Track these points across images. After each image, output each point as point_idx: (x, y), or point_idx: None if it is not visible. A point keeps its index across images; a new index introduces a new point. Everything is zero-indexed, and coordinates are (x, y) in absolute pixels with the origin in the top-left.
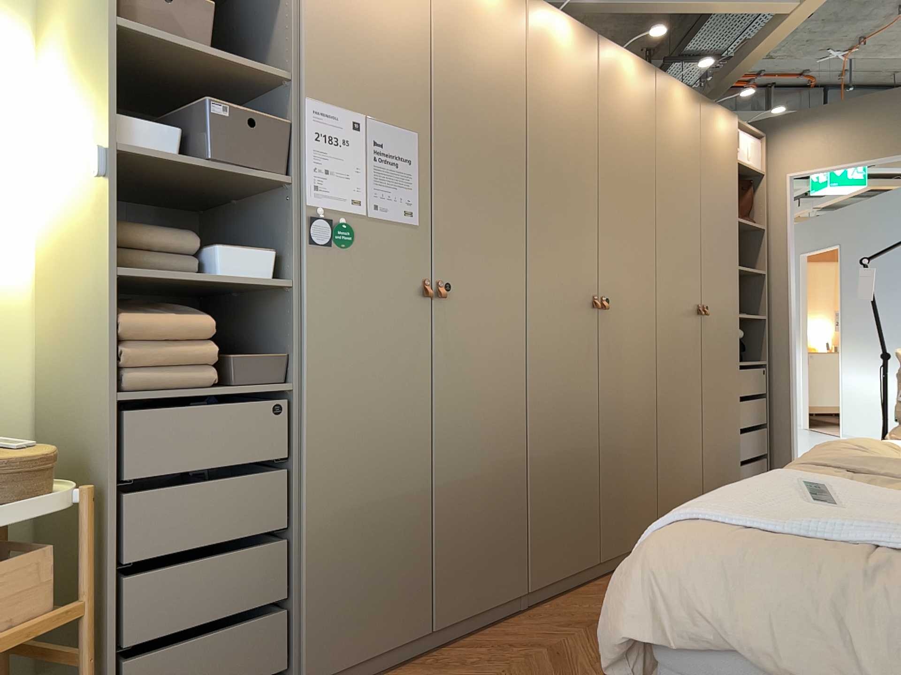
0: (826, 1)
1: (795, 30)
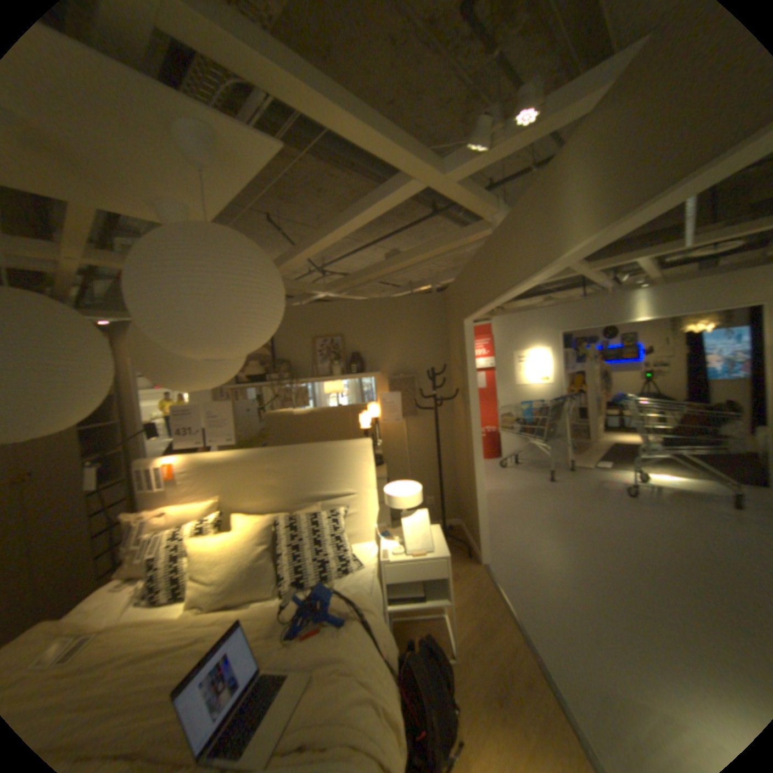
0: (73, 272)
1: (70, 282)
